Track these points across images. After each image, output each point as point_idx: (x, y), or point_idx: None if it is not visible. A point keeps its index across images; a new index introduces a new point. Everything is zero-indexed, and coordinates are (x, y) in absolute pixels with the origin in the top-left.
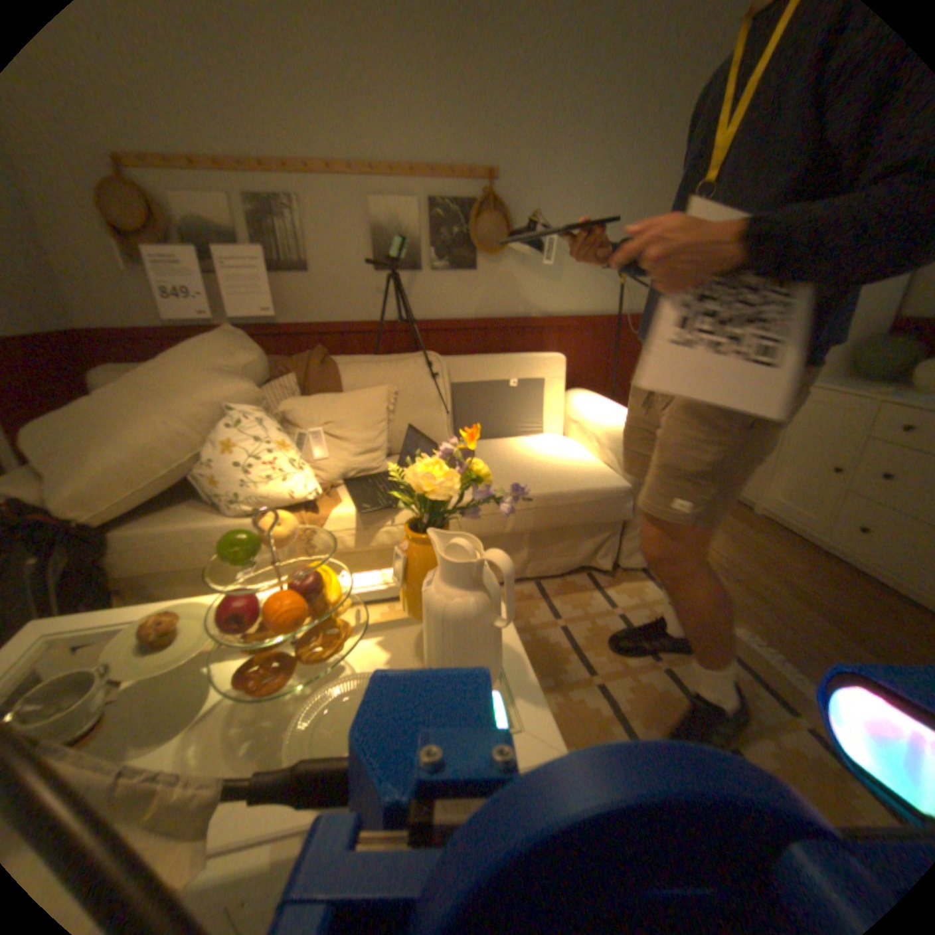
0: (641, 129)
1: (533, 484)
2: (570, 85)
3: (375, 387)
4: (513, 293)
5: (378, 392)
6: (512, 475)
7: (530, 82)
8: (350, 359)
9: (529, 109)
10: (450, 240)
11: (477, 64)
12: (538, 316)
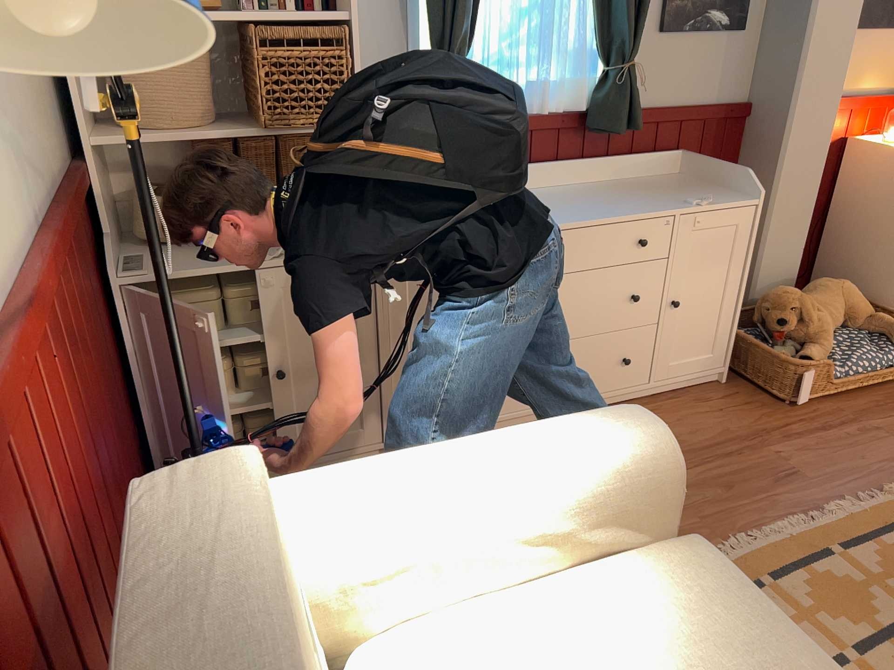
0: None
1: None
2: None
3: None
4: None
5: None
6: None
7: None
8: None
9: None
10: None
11: None
12: None
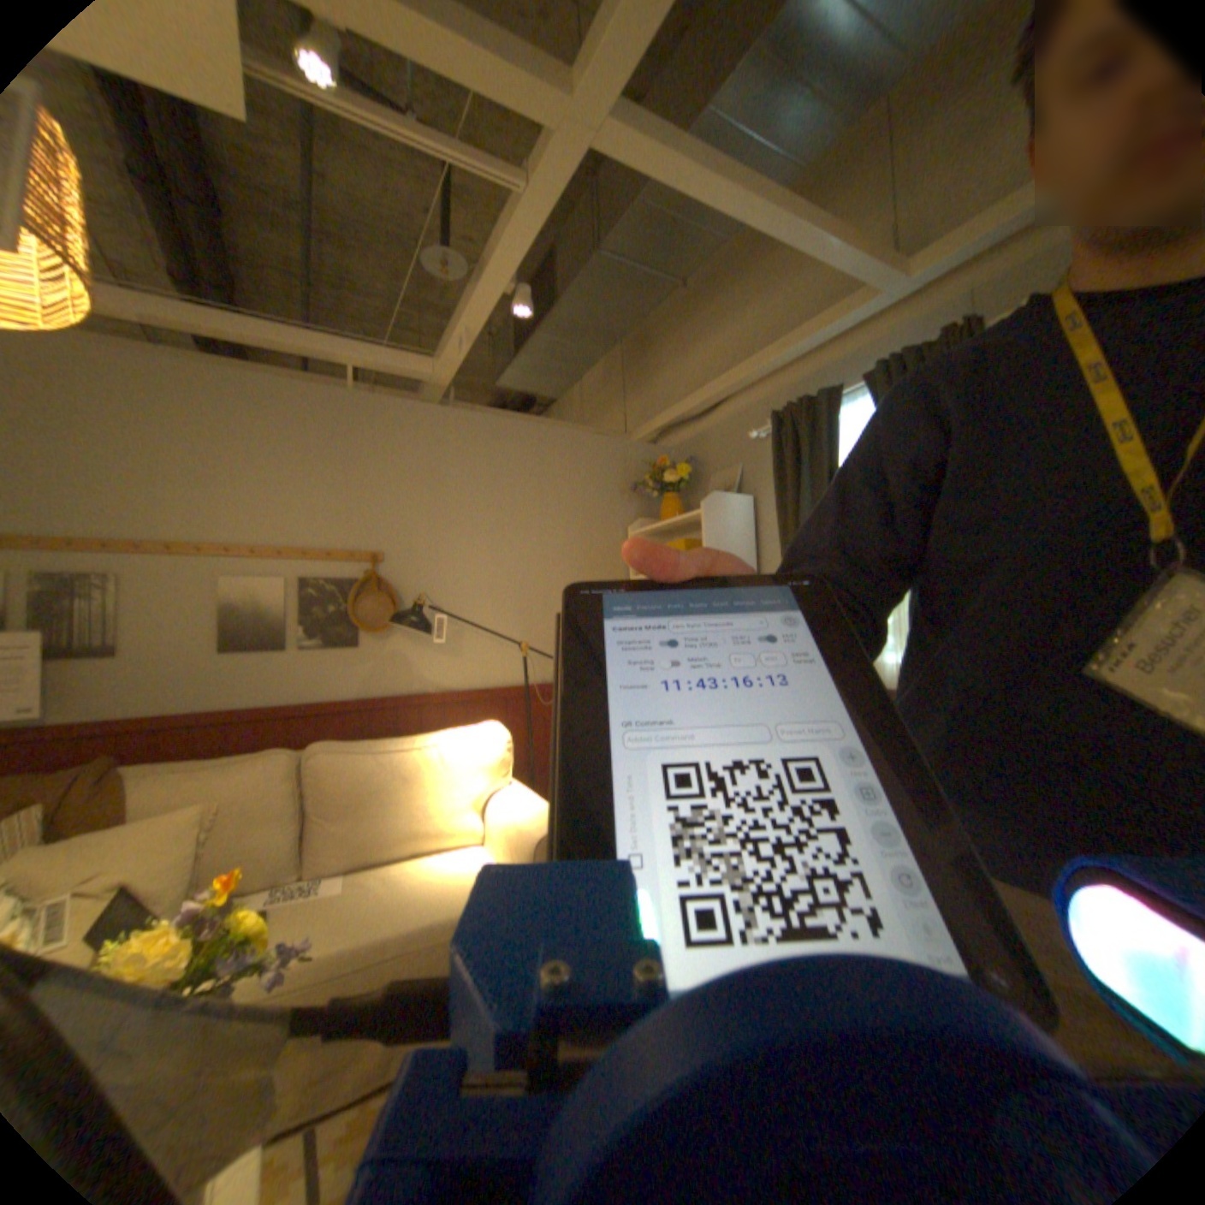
0: (528, 527)
1: (397, 921)
2: (456, 493)
3: (185, 808)
4: (407, 669)
5: (186, 815)
6: (373, 911)
7: (415, 489)
8: (153, 770)
9: (416, 509)
10: (327, 620)
11: (361, 473)
12: (439, 693)
